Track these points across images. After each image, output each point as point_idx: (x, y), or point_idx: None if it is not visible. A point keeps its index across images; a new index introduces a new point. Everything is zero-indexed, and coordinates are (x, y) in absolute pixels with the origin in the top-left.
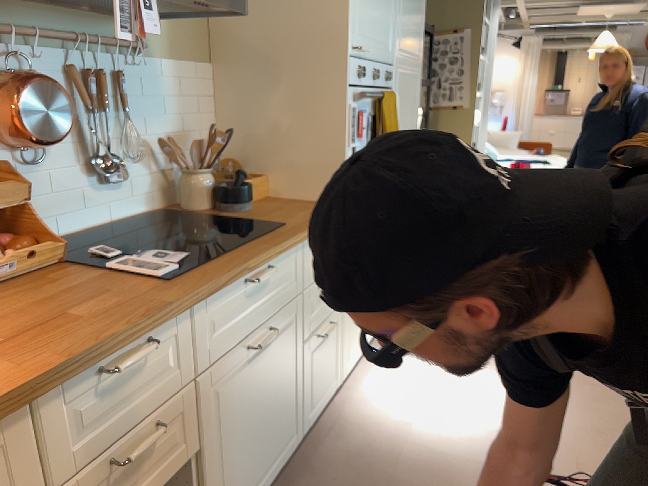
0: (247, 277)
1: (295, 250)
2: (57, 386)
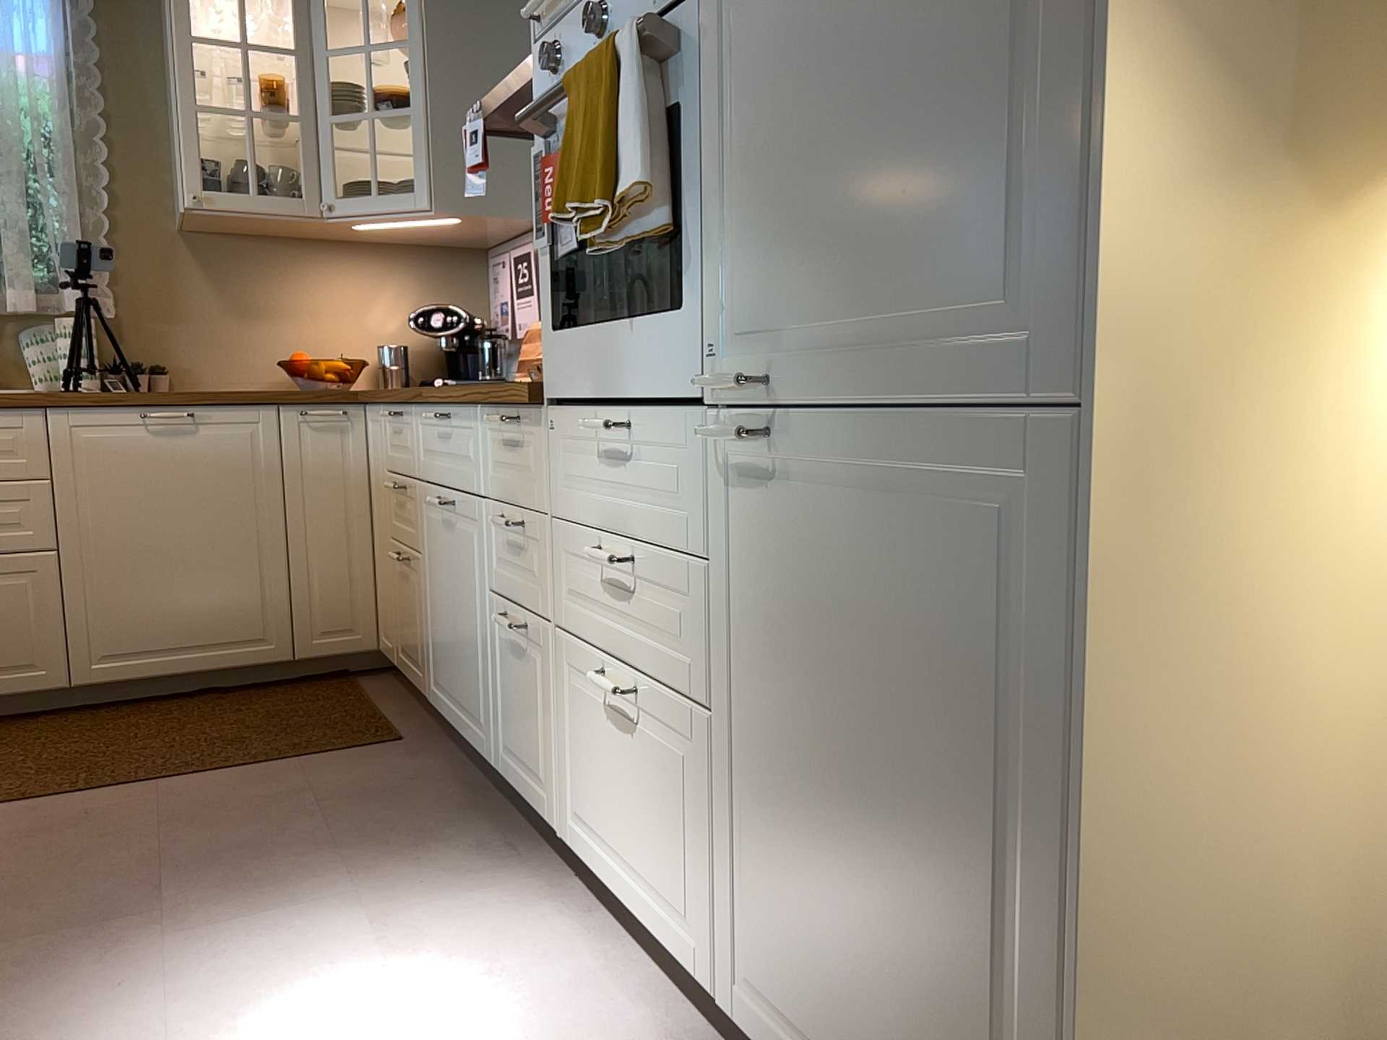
0: (435, 412)
1: (472, 417)
2: (376, 401)
